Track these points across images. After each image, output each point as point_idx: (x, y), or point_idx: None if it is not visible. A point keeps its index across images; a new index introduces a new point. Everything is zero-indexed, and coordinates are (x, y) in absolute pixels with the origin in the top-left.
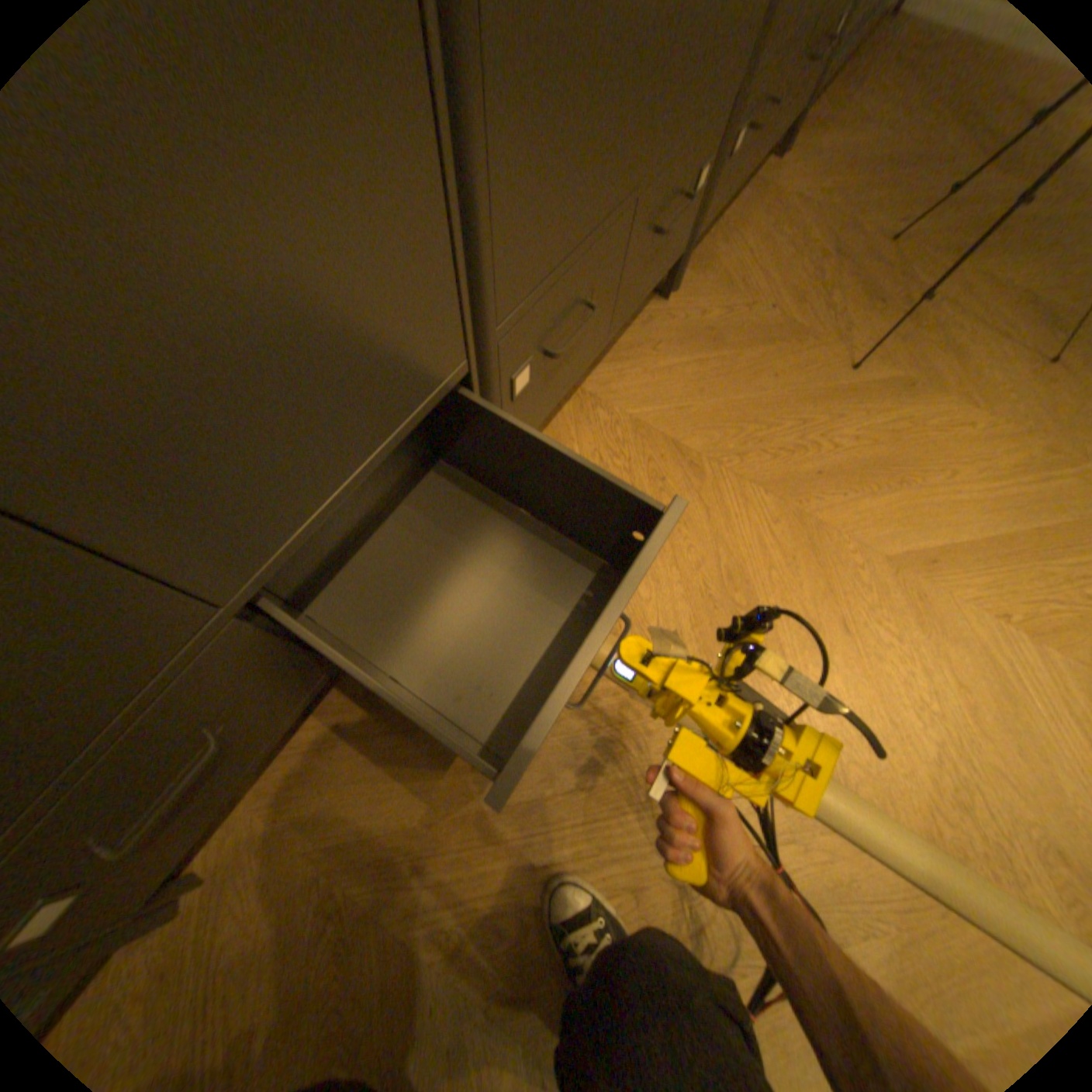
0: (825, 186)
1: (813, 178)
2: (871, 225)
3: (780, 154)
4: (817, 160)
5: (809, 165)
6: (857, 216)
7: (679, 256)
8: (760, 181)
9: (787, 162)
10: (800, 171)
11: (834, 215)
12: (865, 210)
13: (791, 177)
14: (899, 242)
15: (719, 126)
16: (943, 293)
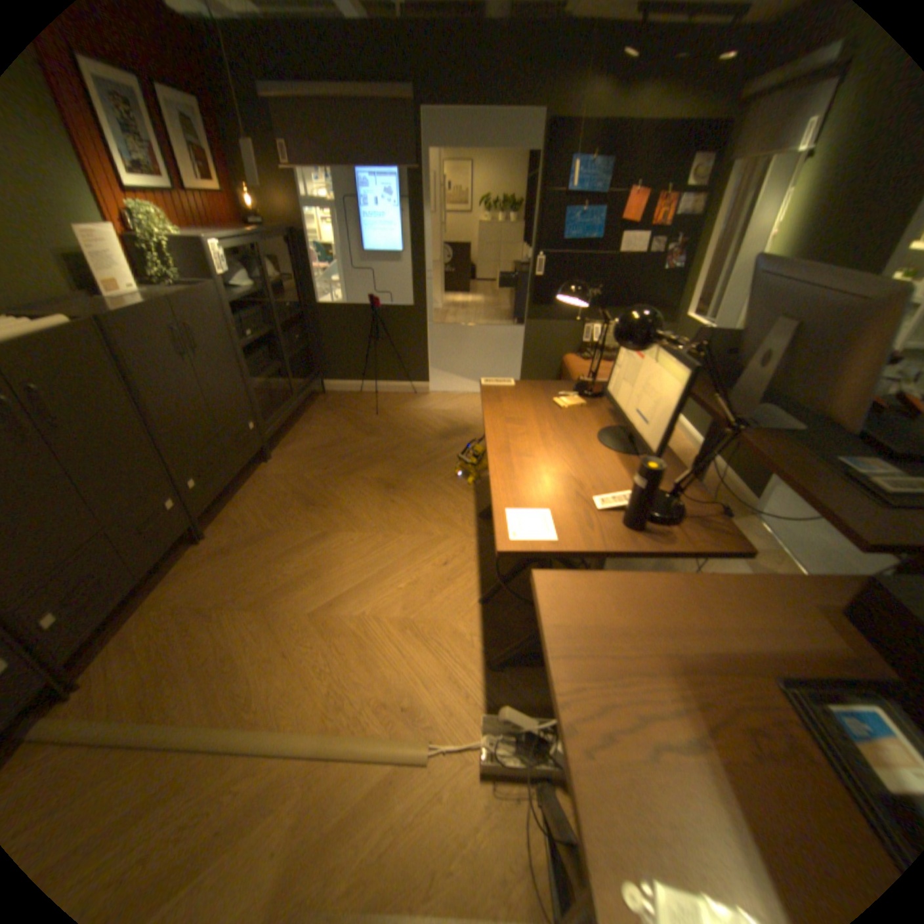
0: (290, 466)
1: (283, 465)
2: (310, 475)
3: (266, 461)
4: (286, 457)
5: (282, 460)
6: (304, 474)
7: (185, 529)
8: (257, 475)
9: (270, 463)
10: (277, 464)
11: (293, 477)
12: (308, 470)
13: (273, 468)
14: (323, 478)
15: (162, 490)
16: (342, 491)
